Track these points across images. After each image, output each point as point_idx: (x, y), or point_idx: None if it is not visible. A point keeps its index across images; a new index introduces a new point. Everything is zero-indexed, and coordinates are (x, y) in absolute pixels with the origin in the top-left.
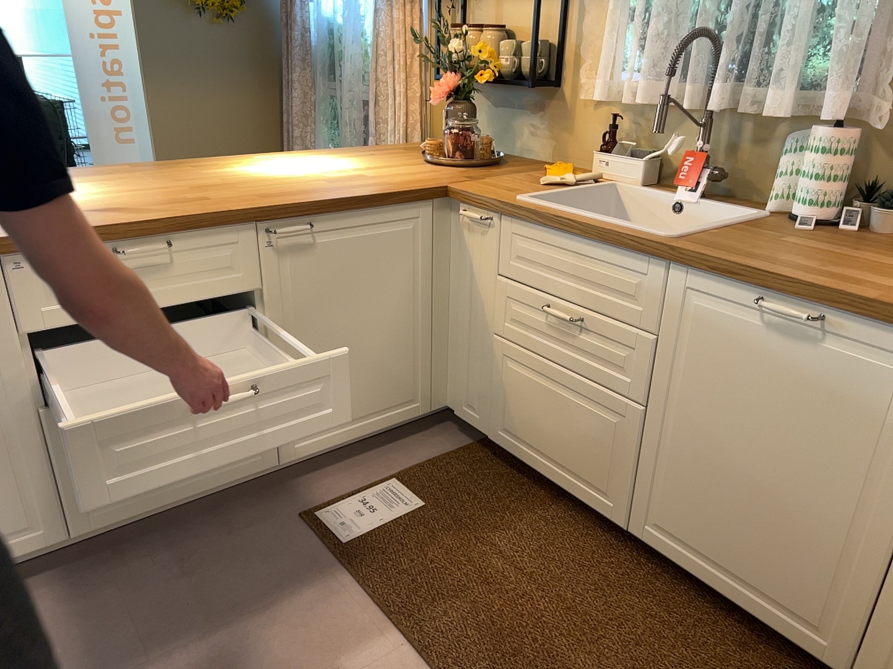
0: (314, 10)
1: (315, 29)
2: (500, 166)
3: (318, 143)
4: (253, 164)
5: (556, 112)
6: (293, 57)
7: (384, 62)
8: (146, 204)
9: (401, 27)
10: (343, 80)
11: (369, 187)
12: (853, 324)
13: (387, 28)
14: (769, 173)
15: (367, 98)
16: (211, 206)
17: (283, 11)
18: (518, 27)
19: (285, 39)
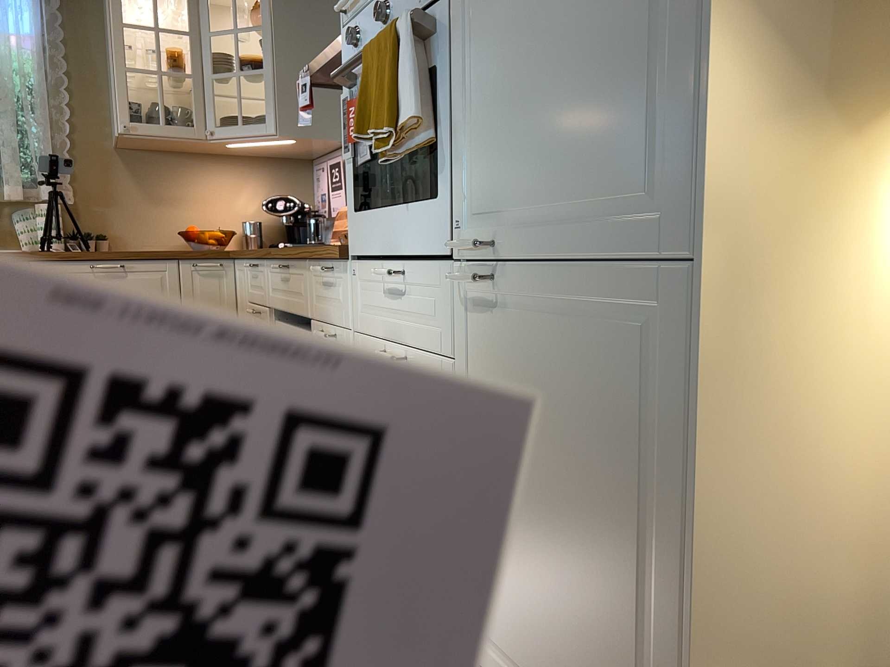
0: None
1: None
2: None
3: None
4: None
5: None
6: None
7: None
8: None
9: None
10: None
11: None
12: (136, 264)
13: None
14: (9, 235)
15: None
16: None
17: None
18: None
19: None
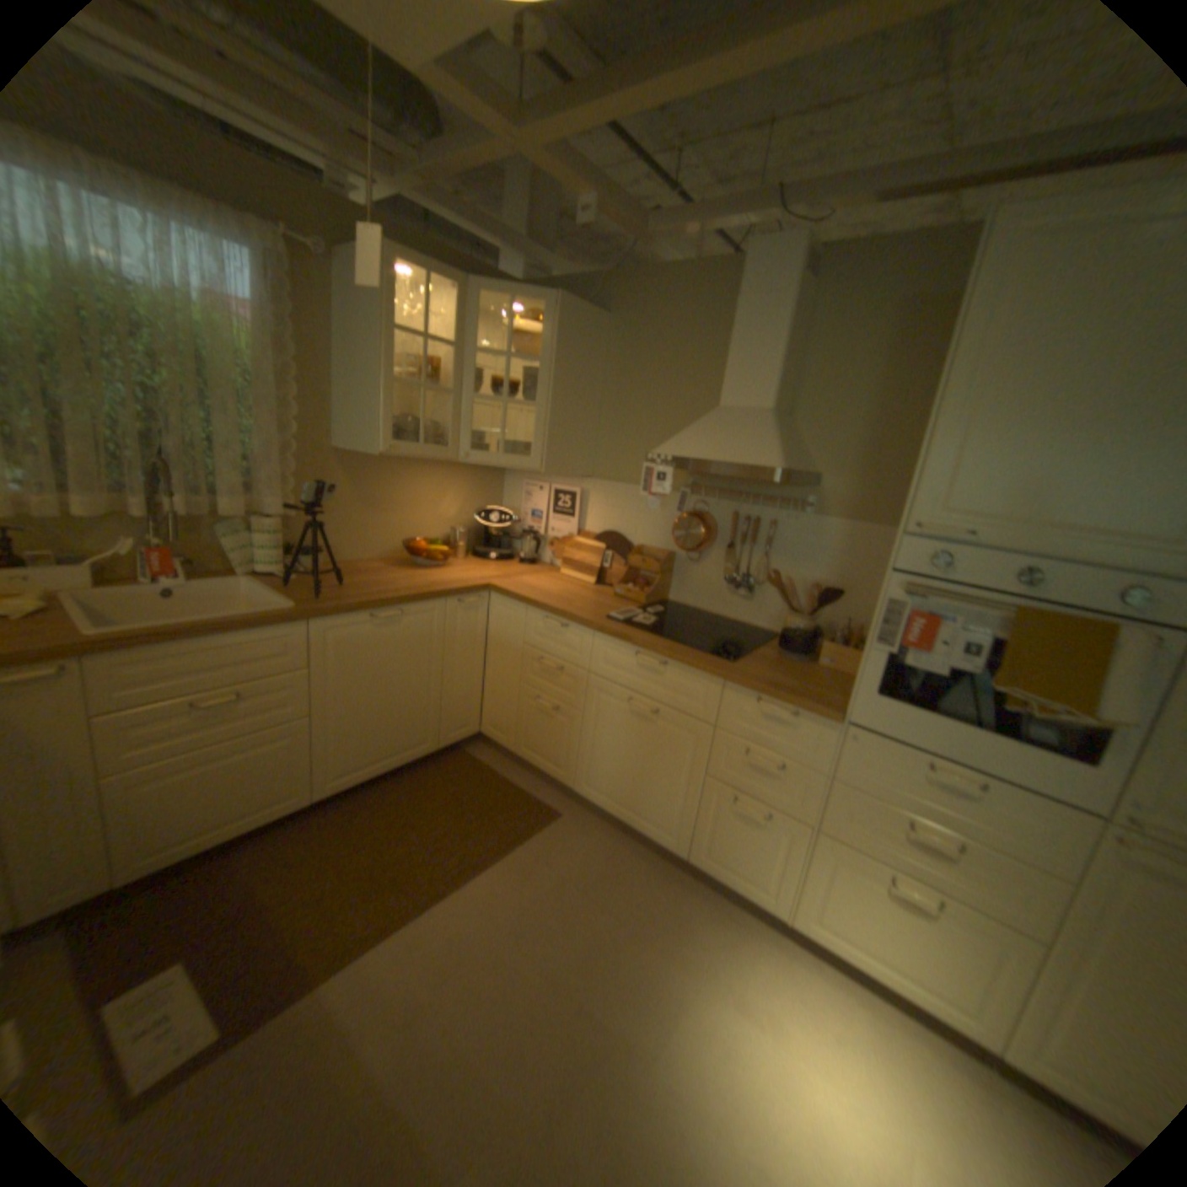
0: None
1: None
2: None
3: None
4: None
5: None
6: None
7: None
8: None
9: None
10: None
11: None
12: (411, 608)
13: None
14: (209, 553)
15: None
16: None
17: None
18: None
19: None
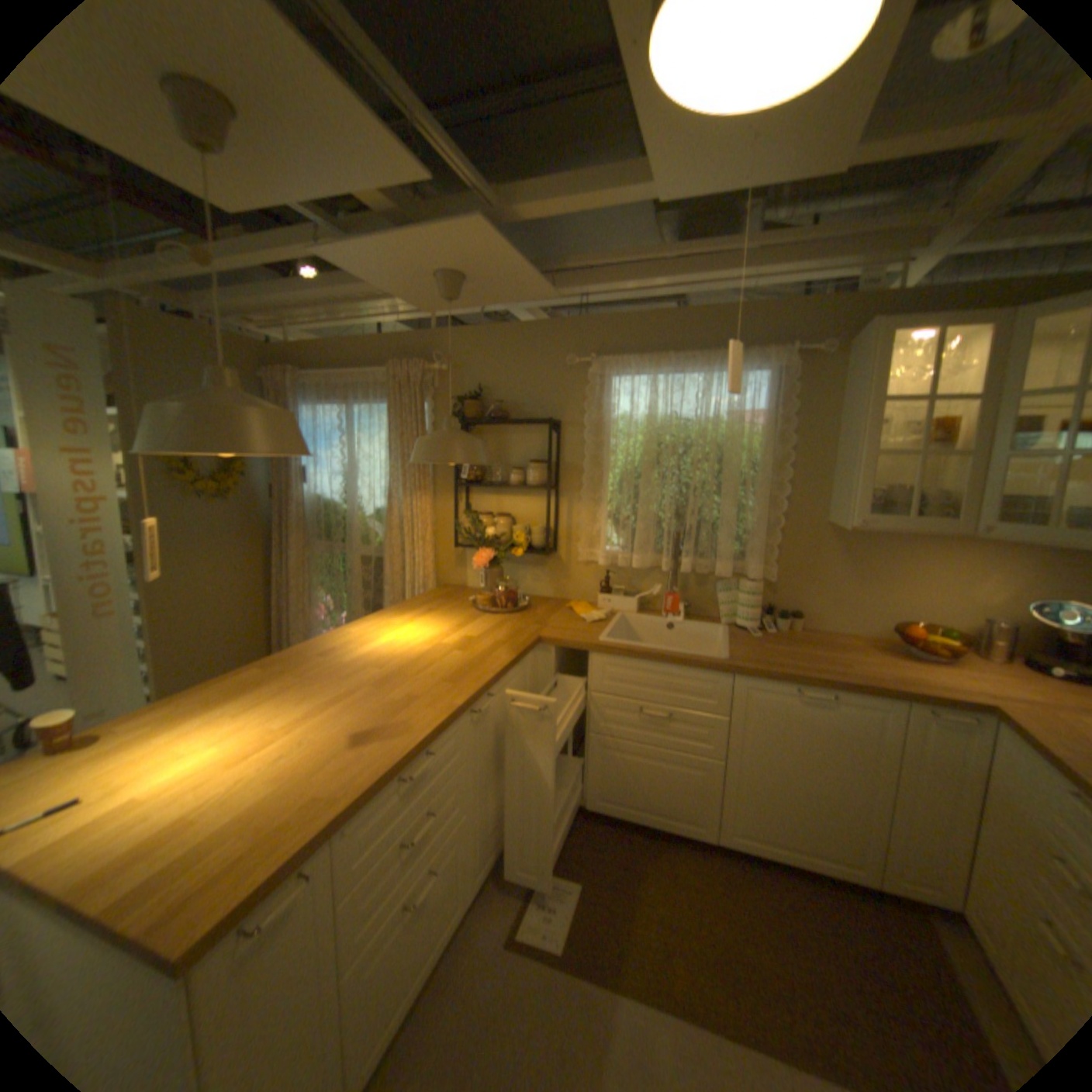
0: (305, 487)
1: (306, 501)
2: (533, 607)
3: (315, 589)
4: (364, 640)
5: (555, 566)
6: (287, 523)
7: (397, 531)
8: (376, 718)
9: (419, 510)
10: (347, 542)
11: (499, 650)
12: (854, 698)
13: (404, 510)
14: (710, 600)
15: (369, 553)
16: (435, 705)
17: (273, 487)
18: (518, 513)
19: (275, 508)
